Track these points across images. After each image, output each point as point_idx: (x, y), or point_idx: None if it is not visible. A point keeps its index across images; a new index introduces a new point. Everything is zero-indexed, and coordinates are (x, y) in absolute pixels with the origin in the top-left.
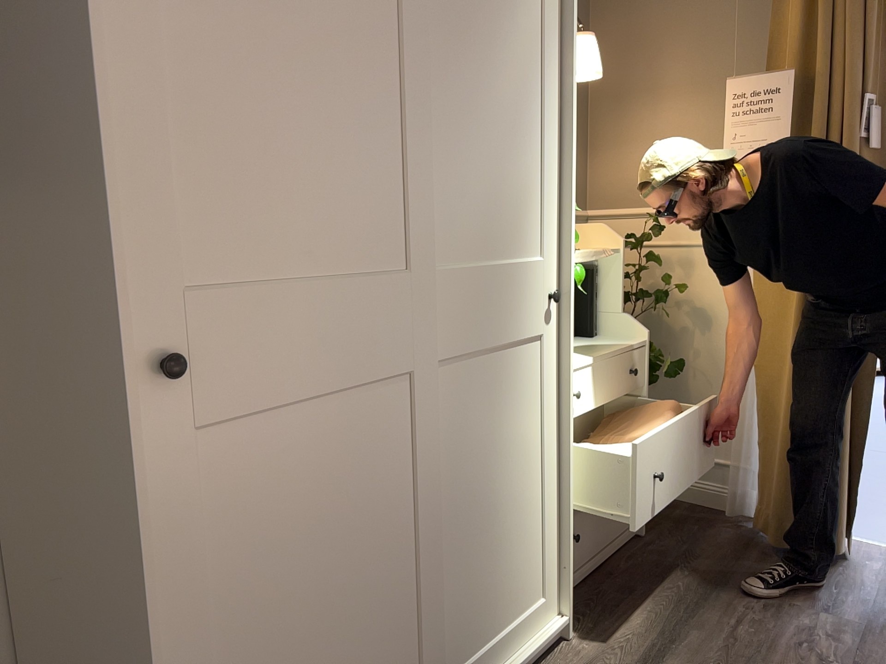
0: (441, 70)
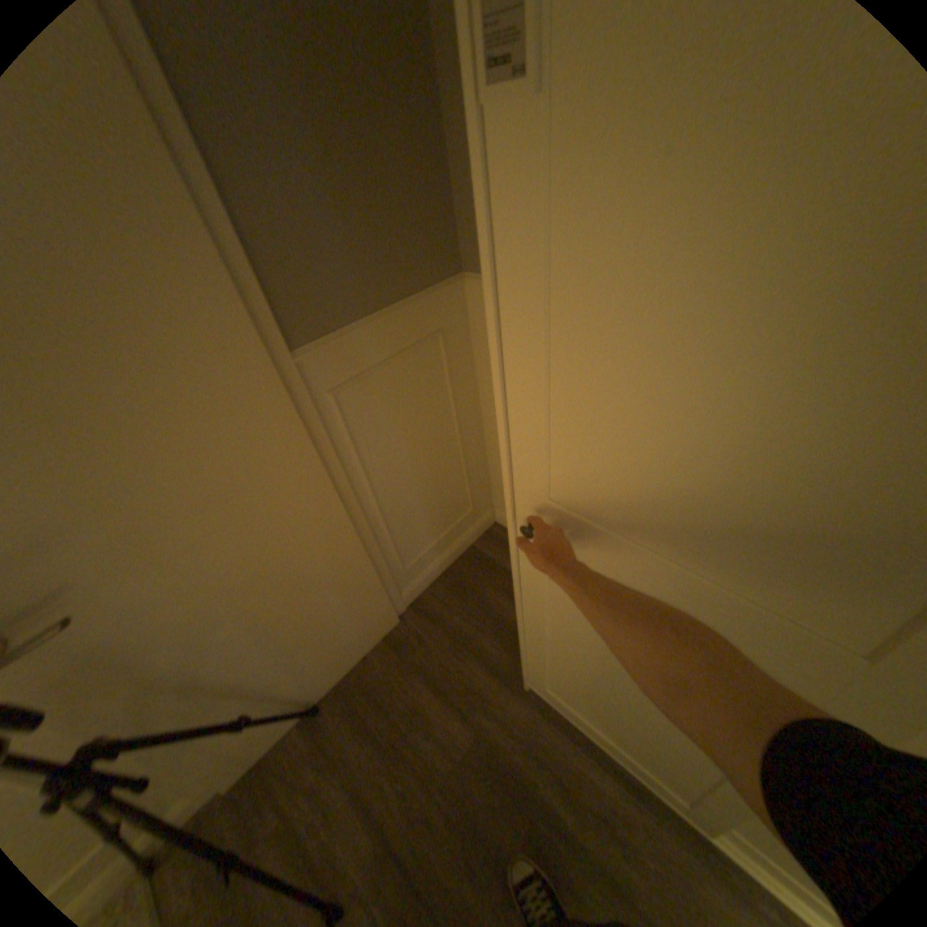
0: None
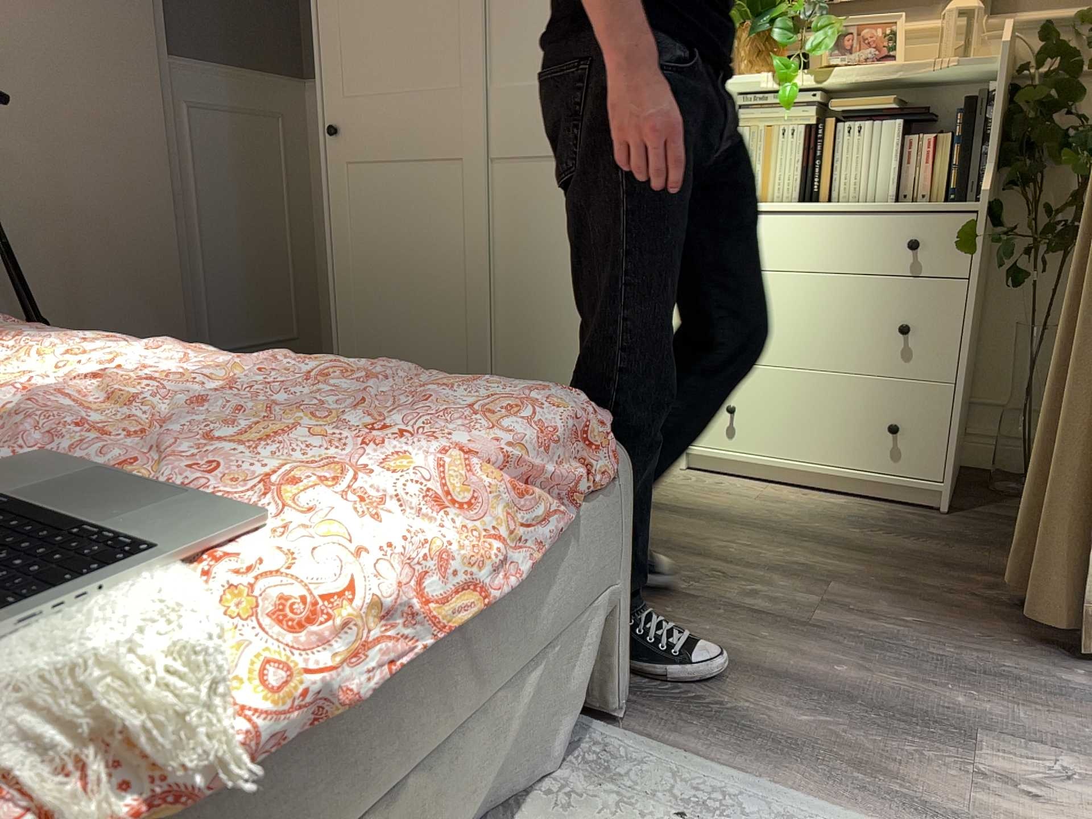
0: None
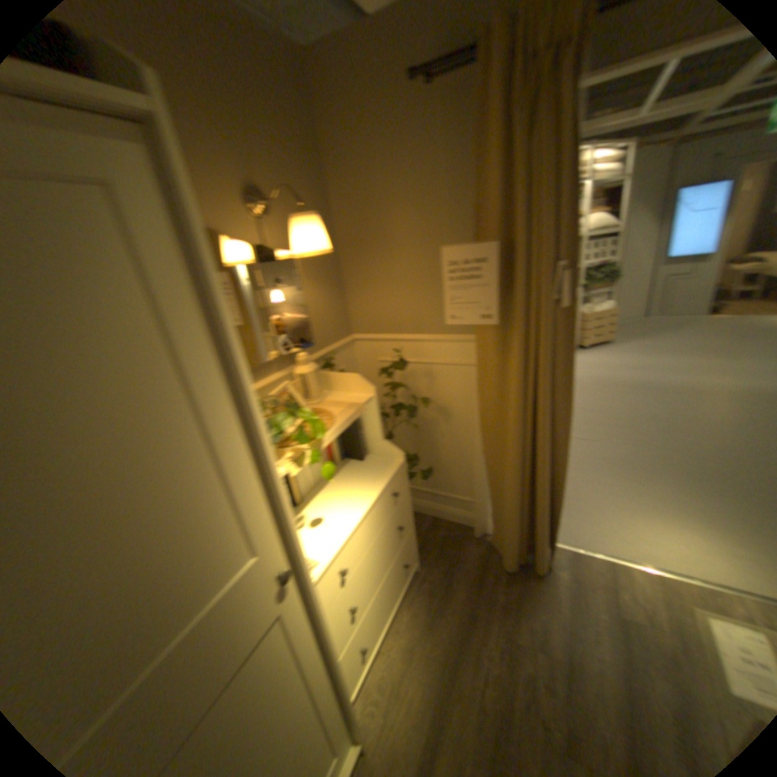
0: None
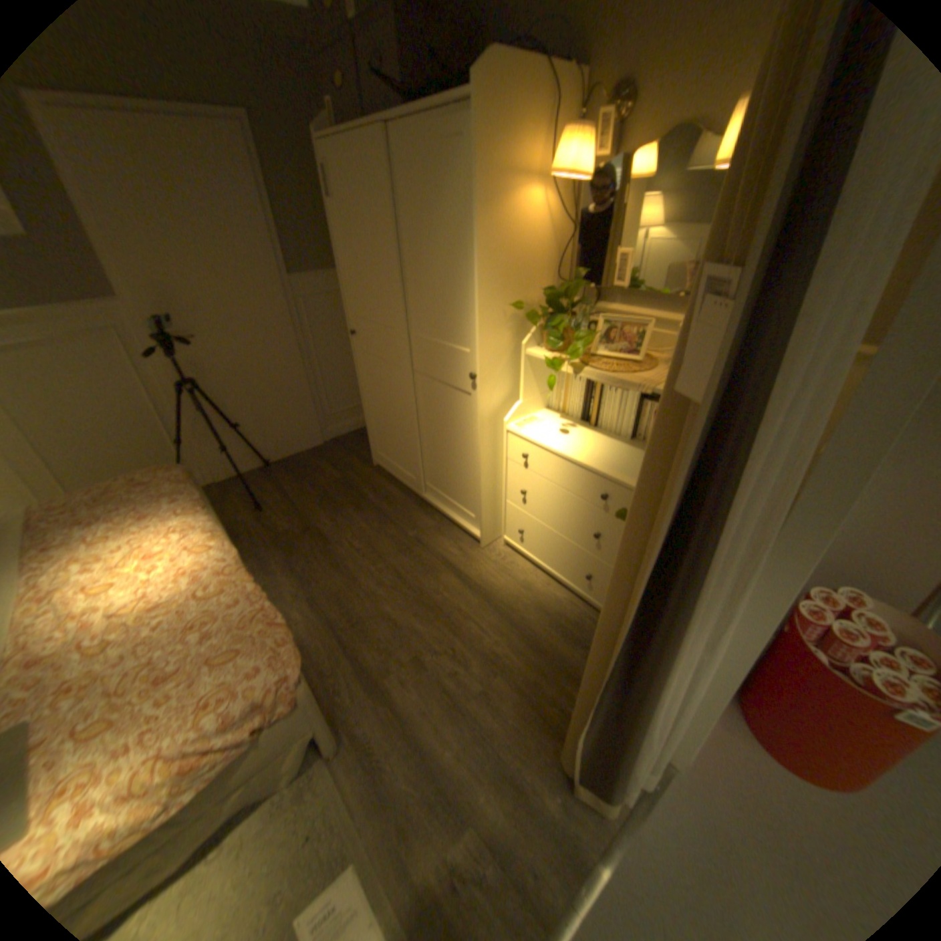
0: (409, 238)
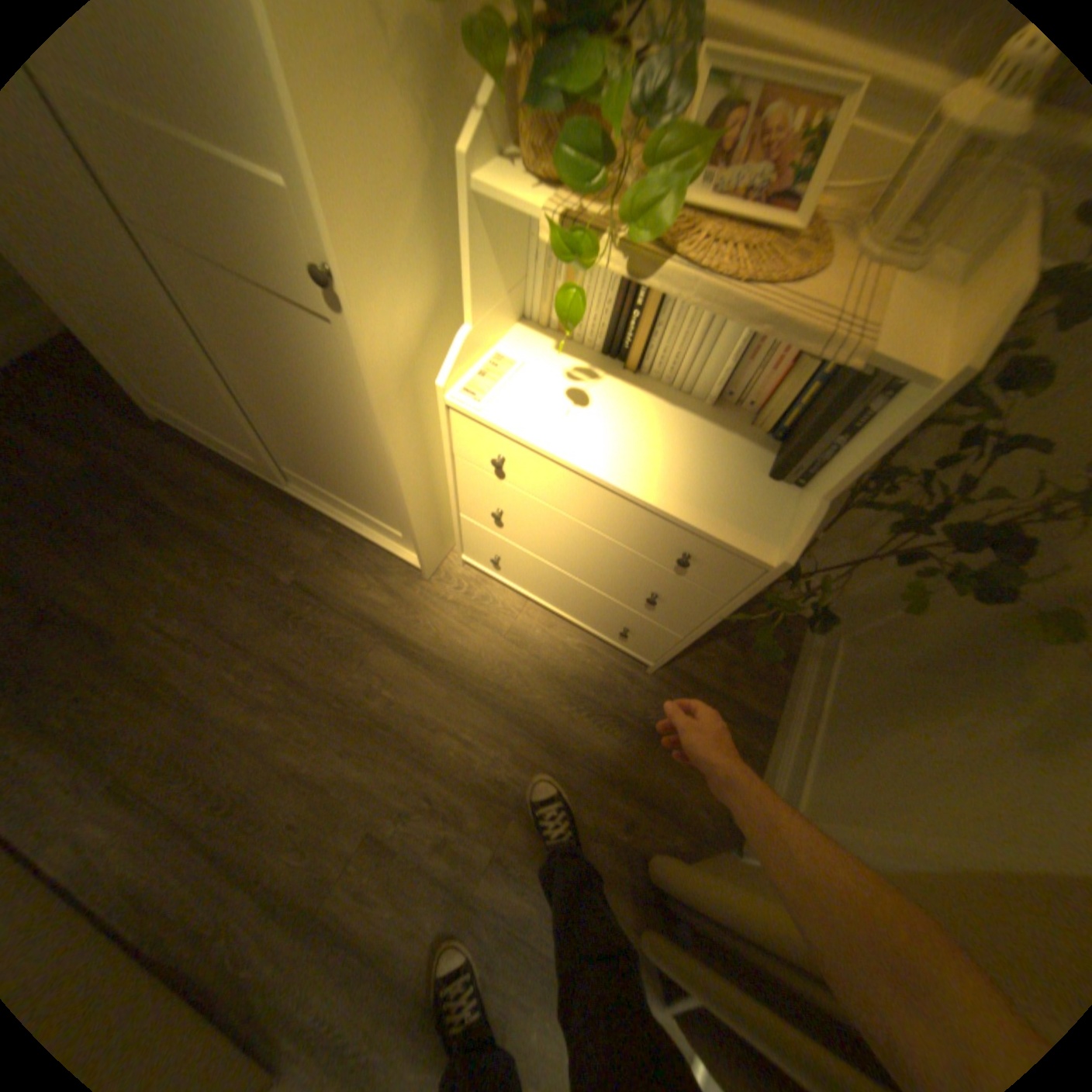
0: None
